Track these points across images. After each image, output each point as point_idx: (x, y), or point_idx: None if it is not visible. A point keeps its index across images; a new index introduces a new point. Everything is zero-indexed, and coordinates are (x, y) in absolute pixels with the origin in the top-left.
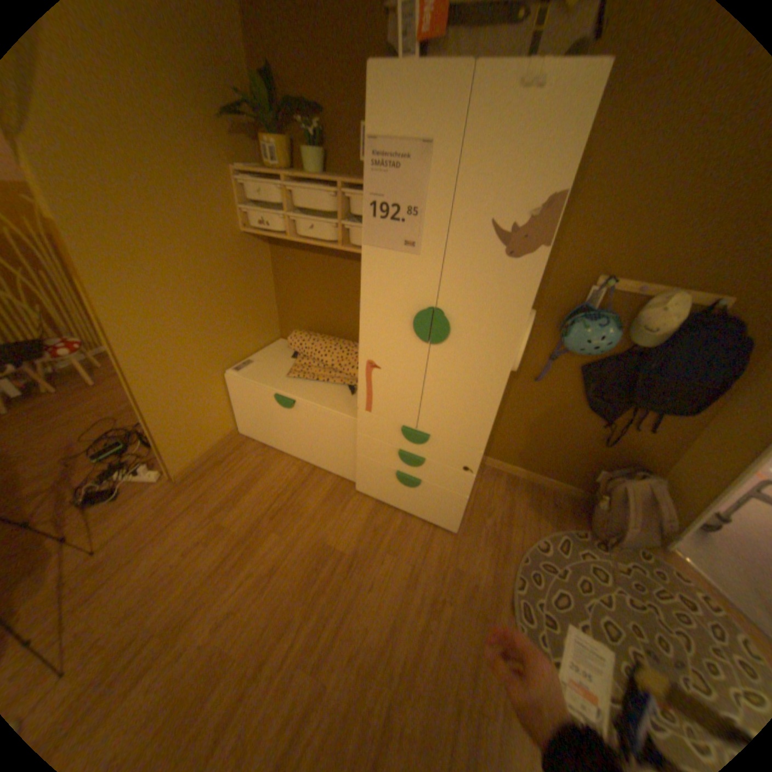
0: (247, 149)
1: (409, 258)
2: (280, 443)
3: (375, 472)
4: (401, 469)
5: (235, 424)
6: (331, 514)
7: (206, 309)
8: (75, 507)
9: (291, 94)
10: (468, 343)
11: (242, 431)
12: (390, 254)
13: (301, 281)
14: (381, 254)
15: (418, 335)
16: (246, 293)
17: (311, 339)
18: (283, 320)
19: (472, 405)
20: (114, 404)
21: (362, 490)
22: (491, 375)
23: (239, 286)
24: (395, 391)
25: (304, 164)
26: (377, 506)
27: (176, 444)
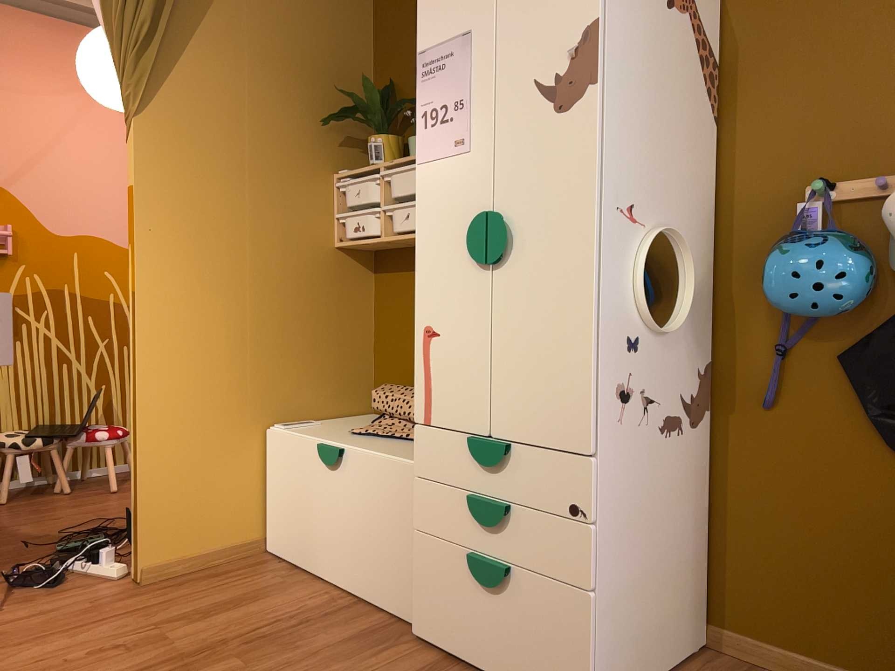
0: (360, 163)
1: (461, 158)
2: (316, 555)
3: (439, 570)
4: (478, 547)
5: (263, 531)
6: (348, 657)
7: (263, 325)
8: (1, 585)
9: (408, 99)
10: (537, 247)
11: (269, 546)
12: (442, 162)
13: (405, 313)
14: (434, 166)
15: (478, 258)
16: (325, 324)
17: (402, 389)
18: (377, 381)
19: (560, 355)
20: (124, 508)
21: (422, 632)
22: (575, 289)
23: (317, 312)
24: (459, 369)
25: (409, 155)
26: (442, 663)
27: (162, 512)
